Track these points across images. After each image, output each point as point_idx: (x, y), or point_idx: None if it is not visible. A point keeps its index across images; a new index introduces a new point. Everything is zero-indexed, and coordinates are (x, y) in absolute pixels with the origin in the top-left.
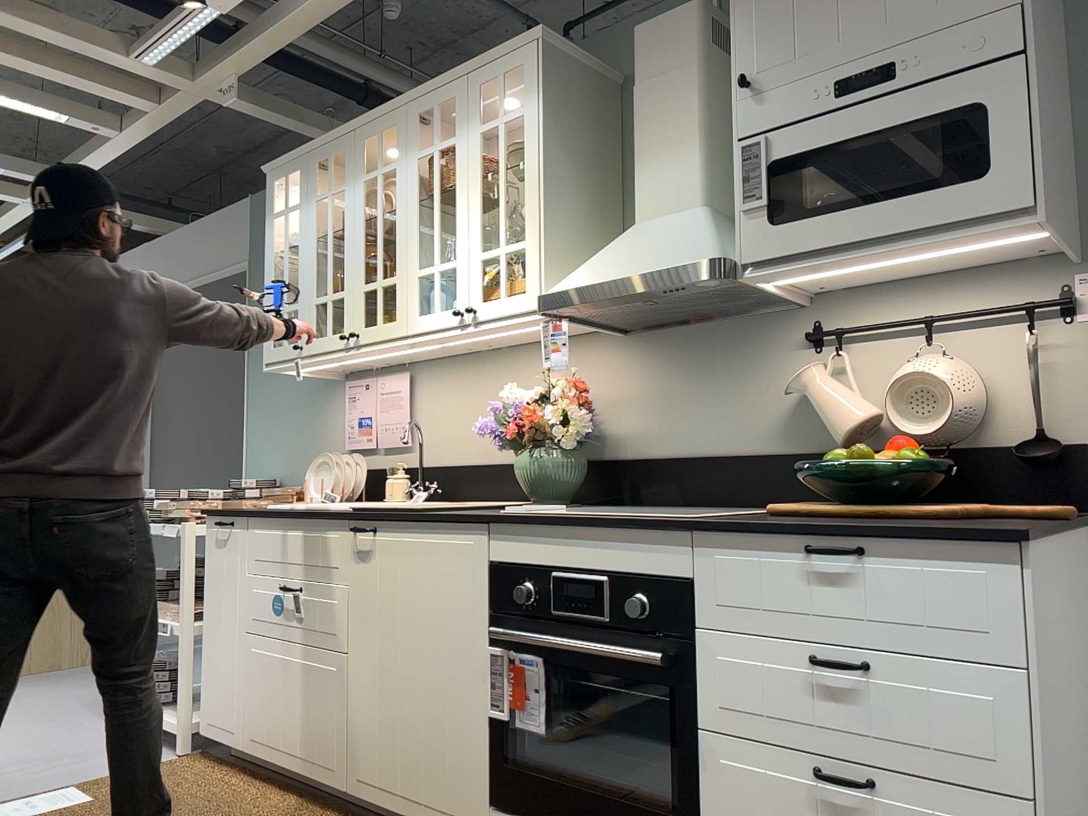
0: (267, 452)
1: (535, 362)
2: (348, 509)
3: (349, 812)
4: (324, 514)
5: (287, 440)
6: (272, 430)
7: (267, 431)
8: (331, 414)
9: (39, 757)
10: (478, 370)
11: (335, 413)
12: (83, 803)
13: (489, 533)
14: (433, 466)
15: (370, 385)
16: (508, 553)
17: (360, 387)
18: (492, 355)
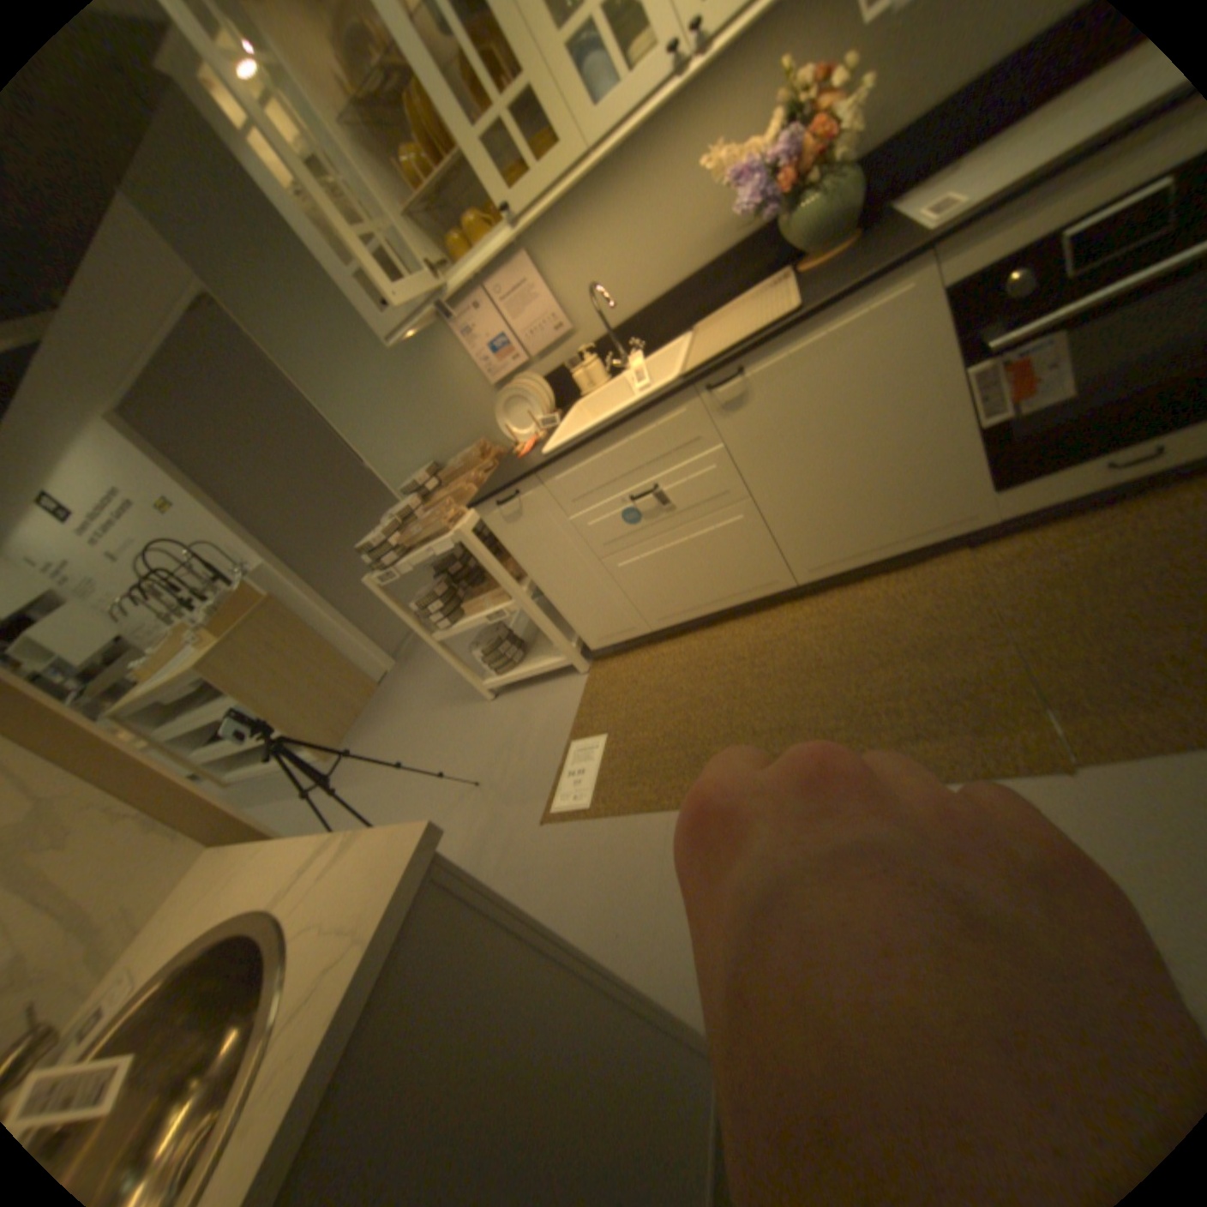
0: (397, 449)
1: (694, 116)
2: (669, 379)
3: (789, 596)
4: (657, 398)
5: (412, 423)
6: (386, 428)
7: (382, 432)
8: (446, 364)
9: (496, 749)
10: (616, 183)
11: (452, 360)
12: (607, 739)
13: (938, 254)
14: (613, 327)
15: (480, 299)
16: (979, 256)
17: (468, 310)
18: (626, 150)
